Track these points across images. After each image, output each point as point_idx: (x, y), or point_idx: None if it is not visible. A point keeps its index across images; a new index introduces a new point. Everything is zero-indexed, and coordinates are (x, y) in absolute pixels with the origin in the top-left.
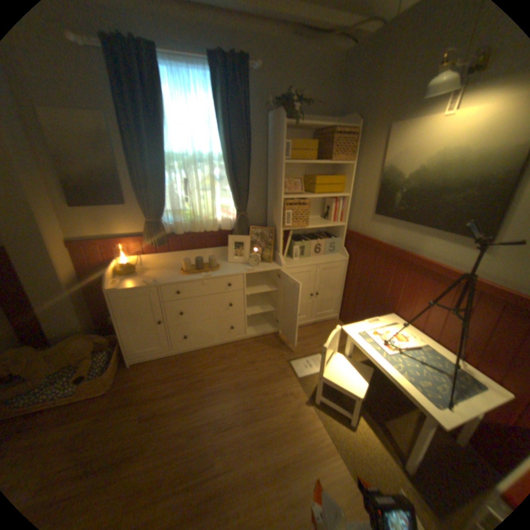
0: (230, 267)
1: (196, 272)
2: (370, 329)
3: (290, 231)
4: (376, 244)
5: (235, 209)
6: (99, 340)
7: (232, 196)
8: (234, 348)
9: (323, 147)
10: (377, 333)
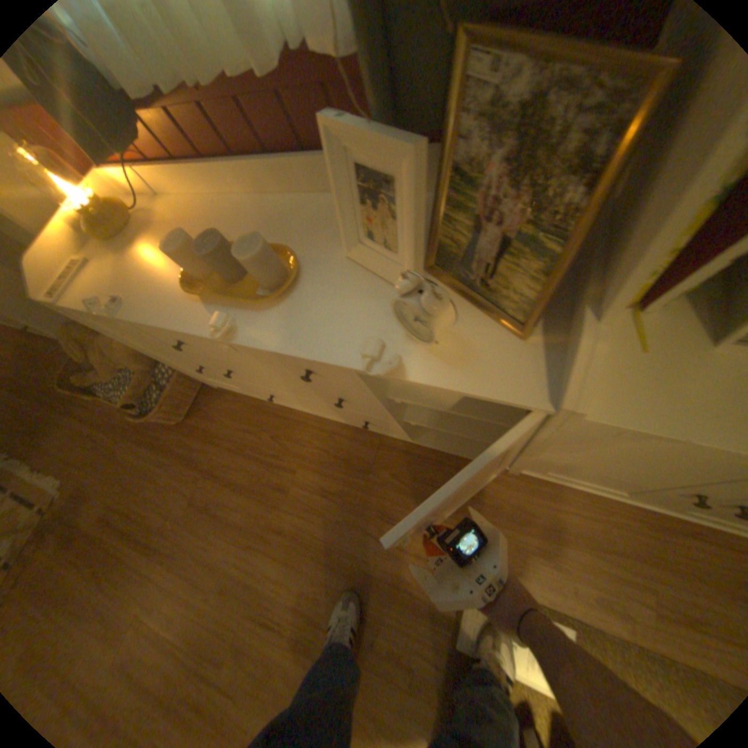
0: (330, 299)
1: (207, 298)
2: None
3: None
4: None
5: None
6: None
7: None
8: (377, 453)
9: None
10: None
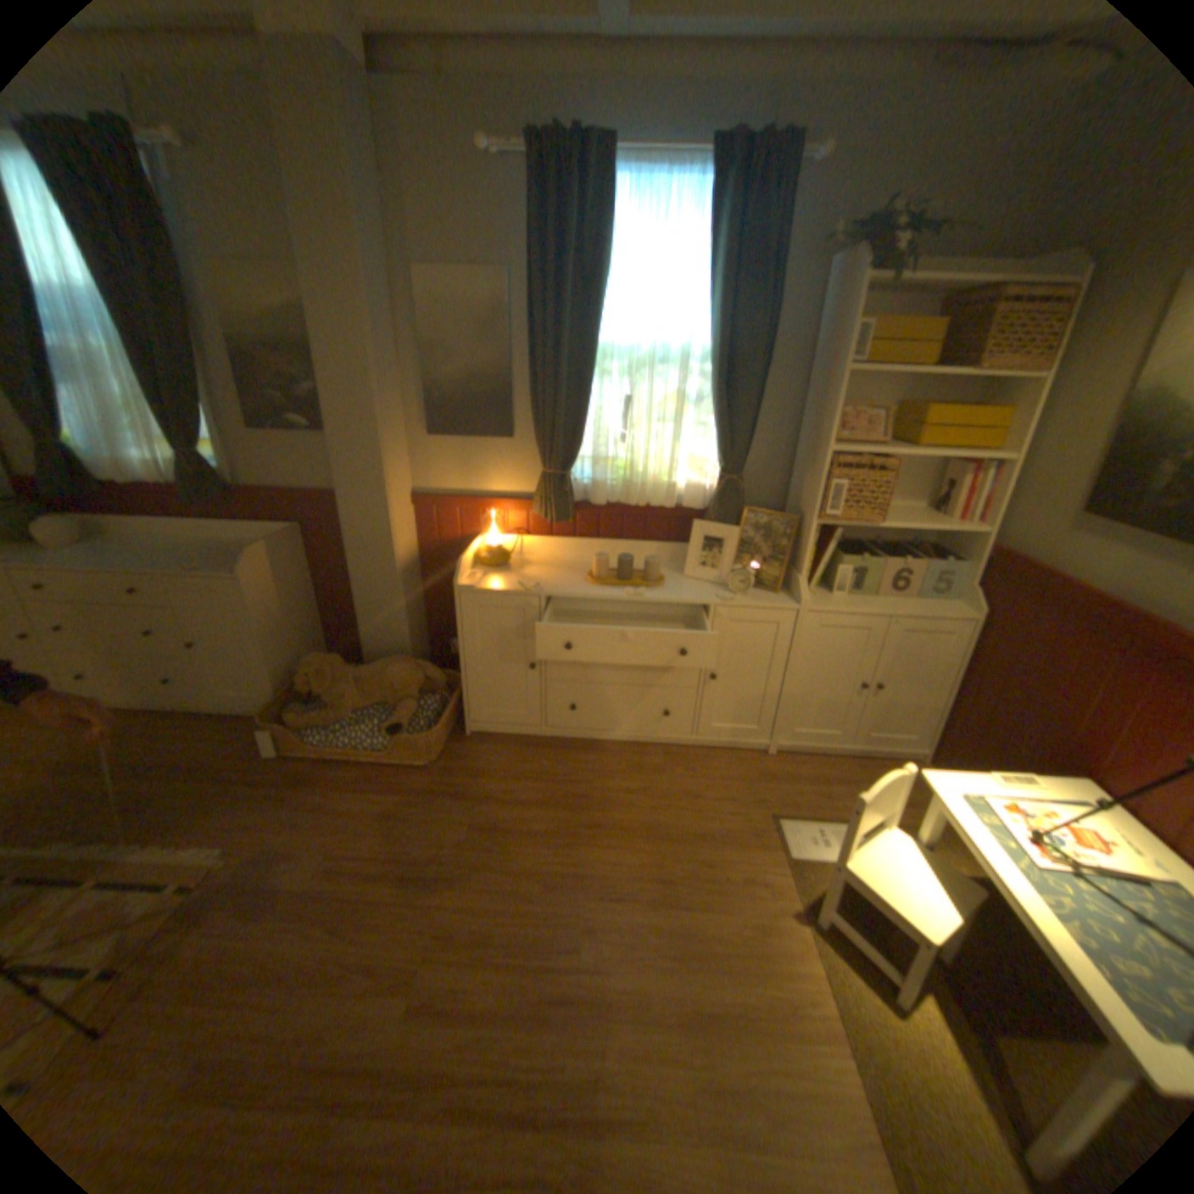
0: (685, 587)
1: (615, 584)
2: (1003, 797)
3: (837, 530)
4: (1071, 592)
5: (718, 468)
6: (433, 673)
7: (718, 438)
8: (664, 759)
9: (964, 336)
10: (1020, 810)
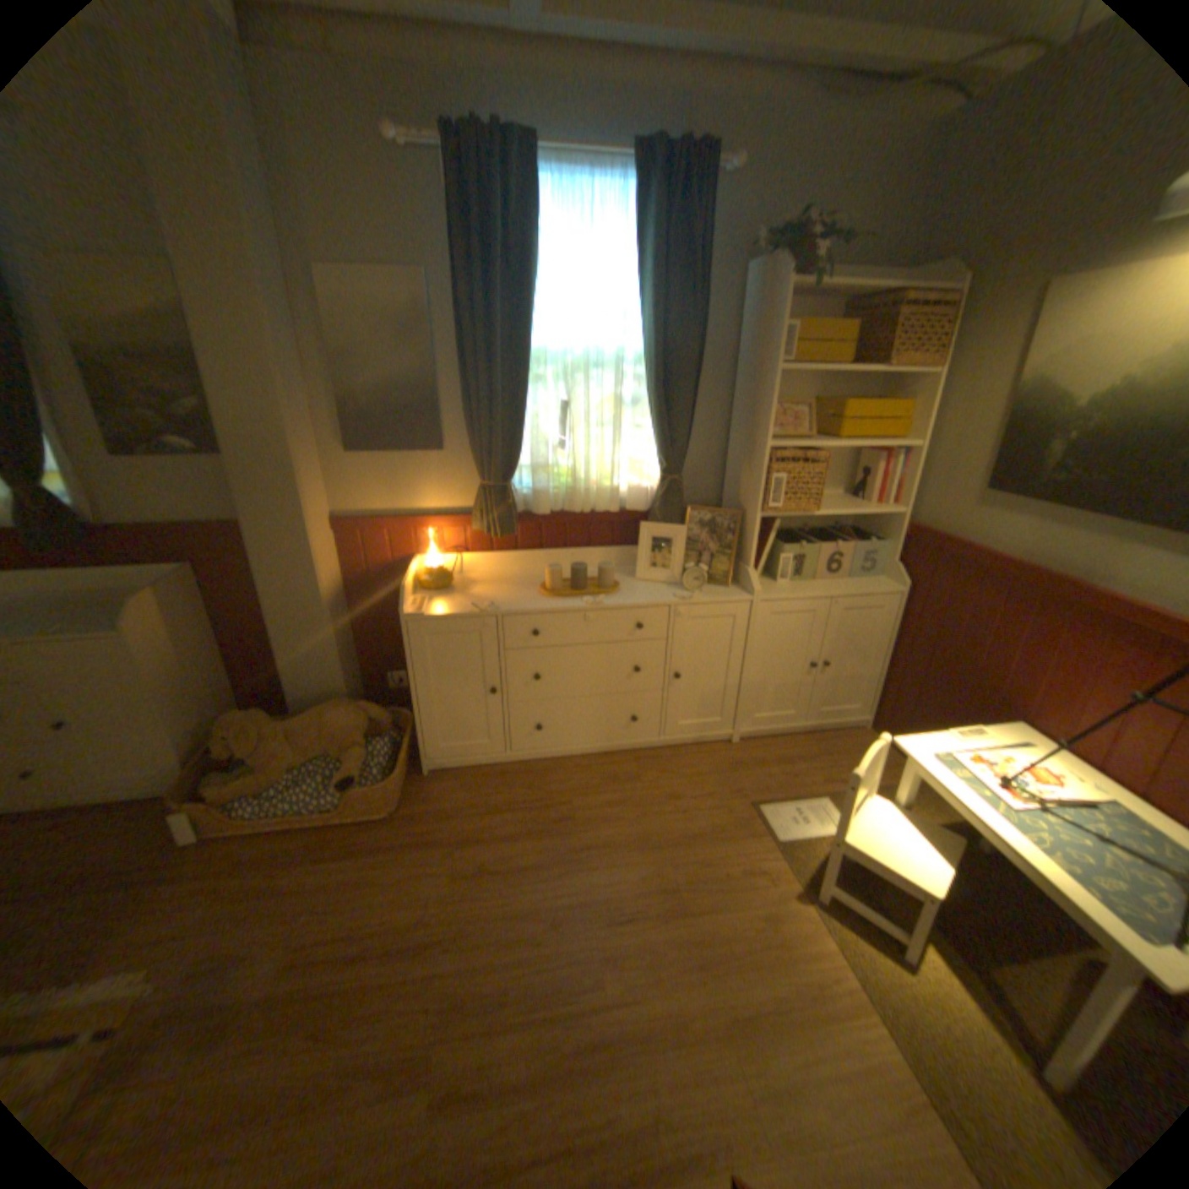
0: (641, 590)
1: (573, 595)
2: (964, 750)
3: (776, 522)
4: (986, 560)
5: (659, 469)
6: (379, 713)
7: (655, 440)
8: (636, 765)
9: (870, 337)
10: (983, 760)
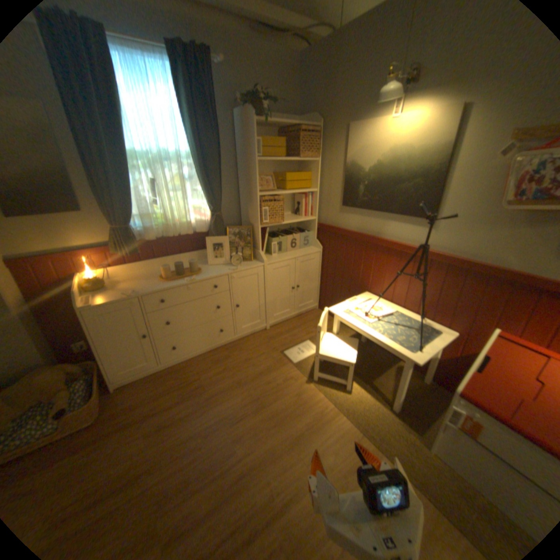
0: (213, 269)
1: (178, 278)
2: (351, 306)
3: (267, 229)
4: (346, 233)
5: (209, 210)
6: (72, 367)
7: (205, 196)
8: (226, 351)
9: (290, 145)
10: (358, 308)
